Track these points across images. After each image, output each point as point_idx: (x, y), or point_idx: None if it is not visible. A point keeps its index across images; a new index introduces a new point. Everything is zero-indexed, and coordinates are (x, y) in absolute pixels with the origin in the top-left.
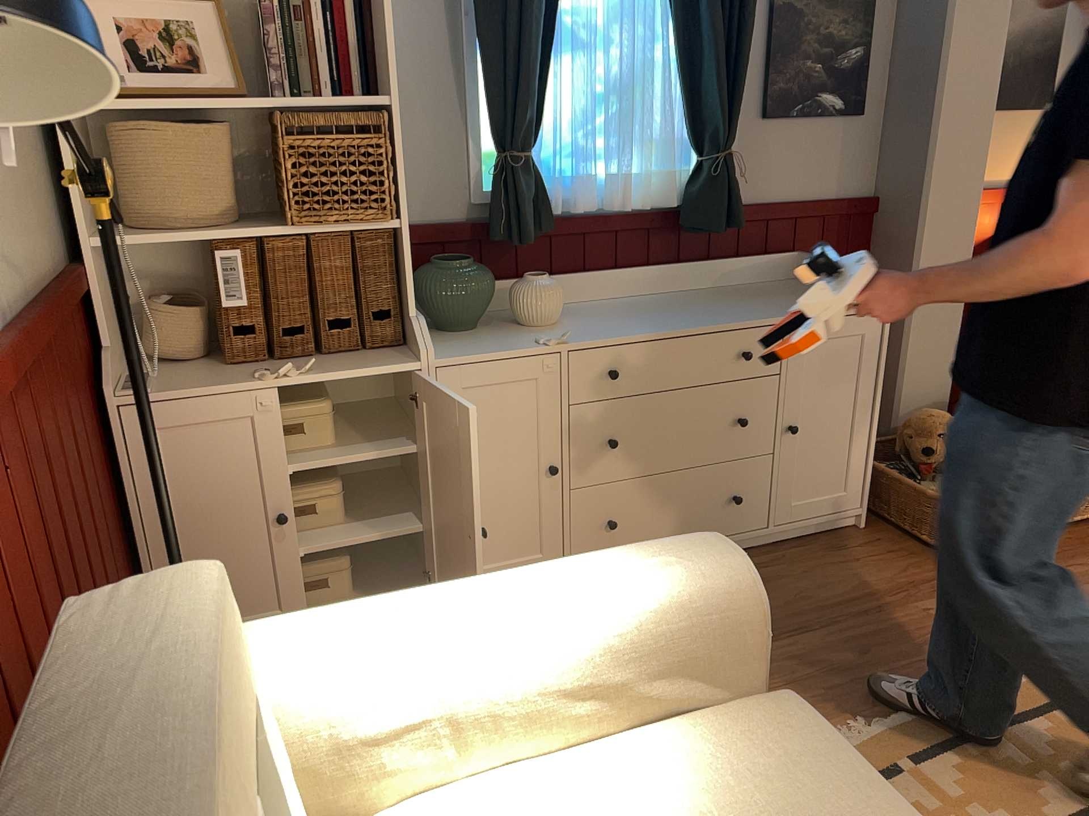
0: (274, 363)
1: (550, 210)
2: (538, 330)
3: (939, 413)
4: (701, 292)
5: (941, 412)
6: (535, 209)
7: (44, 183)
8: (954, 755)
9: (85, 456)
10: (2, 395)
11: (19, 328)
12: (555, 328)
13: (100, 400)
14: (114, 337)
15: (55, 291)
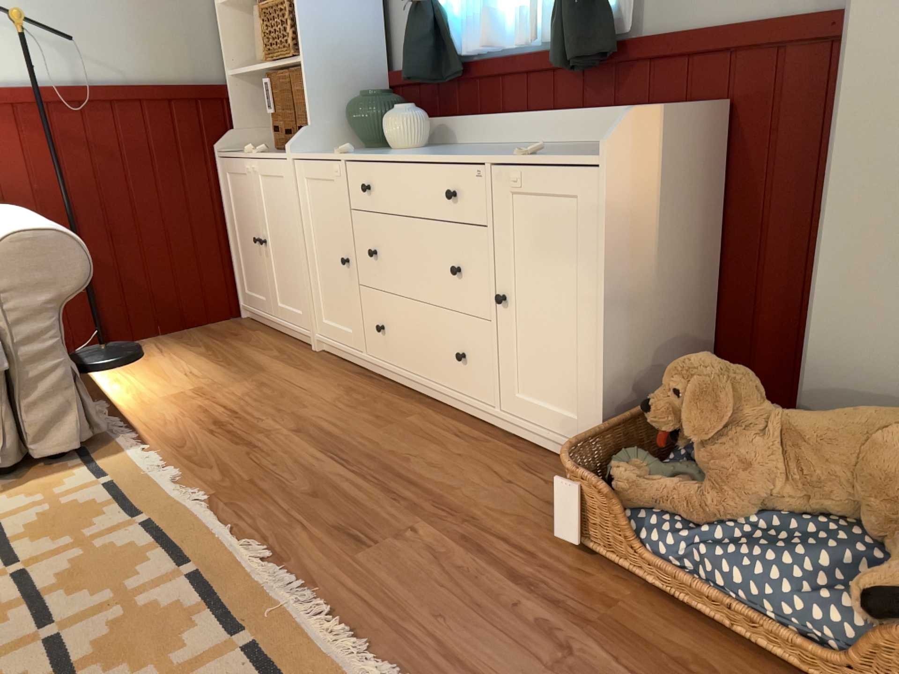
0: (281, 152)
1: (456, 54)
2: (378, 151)
3: (708, 363)
4: (572, 145)
5: (727, 368)
6: (431, 52)
7: (208, 44)
8: (150, 543)
9: (171, 171)
10: (51, 112)
11: (71, 90)
12: (387, 151)
13: (216, 155)
14: (250, 129)
15: (155, 89)
